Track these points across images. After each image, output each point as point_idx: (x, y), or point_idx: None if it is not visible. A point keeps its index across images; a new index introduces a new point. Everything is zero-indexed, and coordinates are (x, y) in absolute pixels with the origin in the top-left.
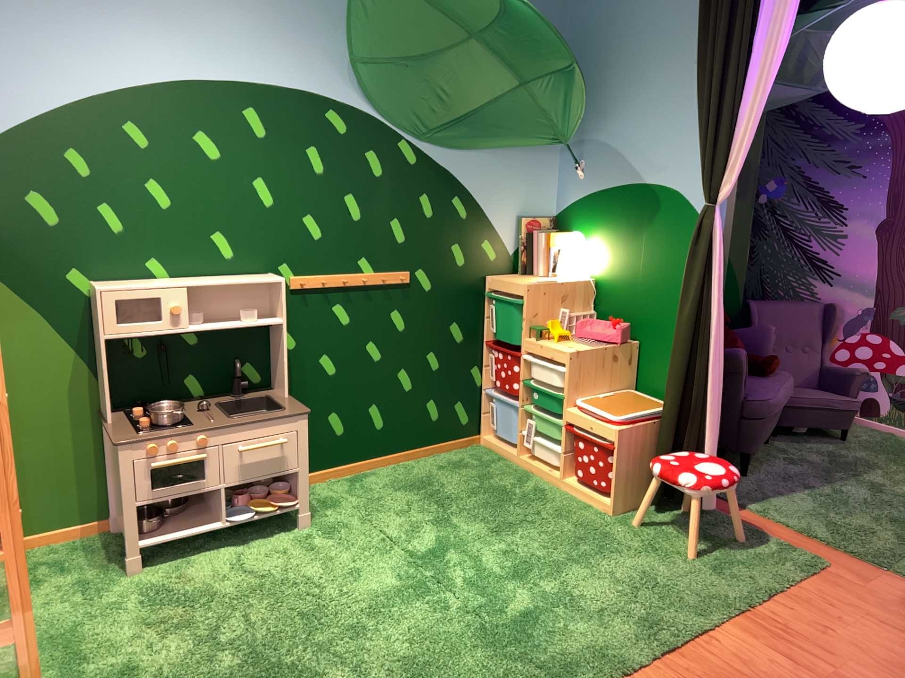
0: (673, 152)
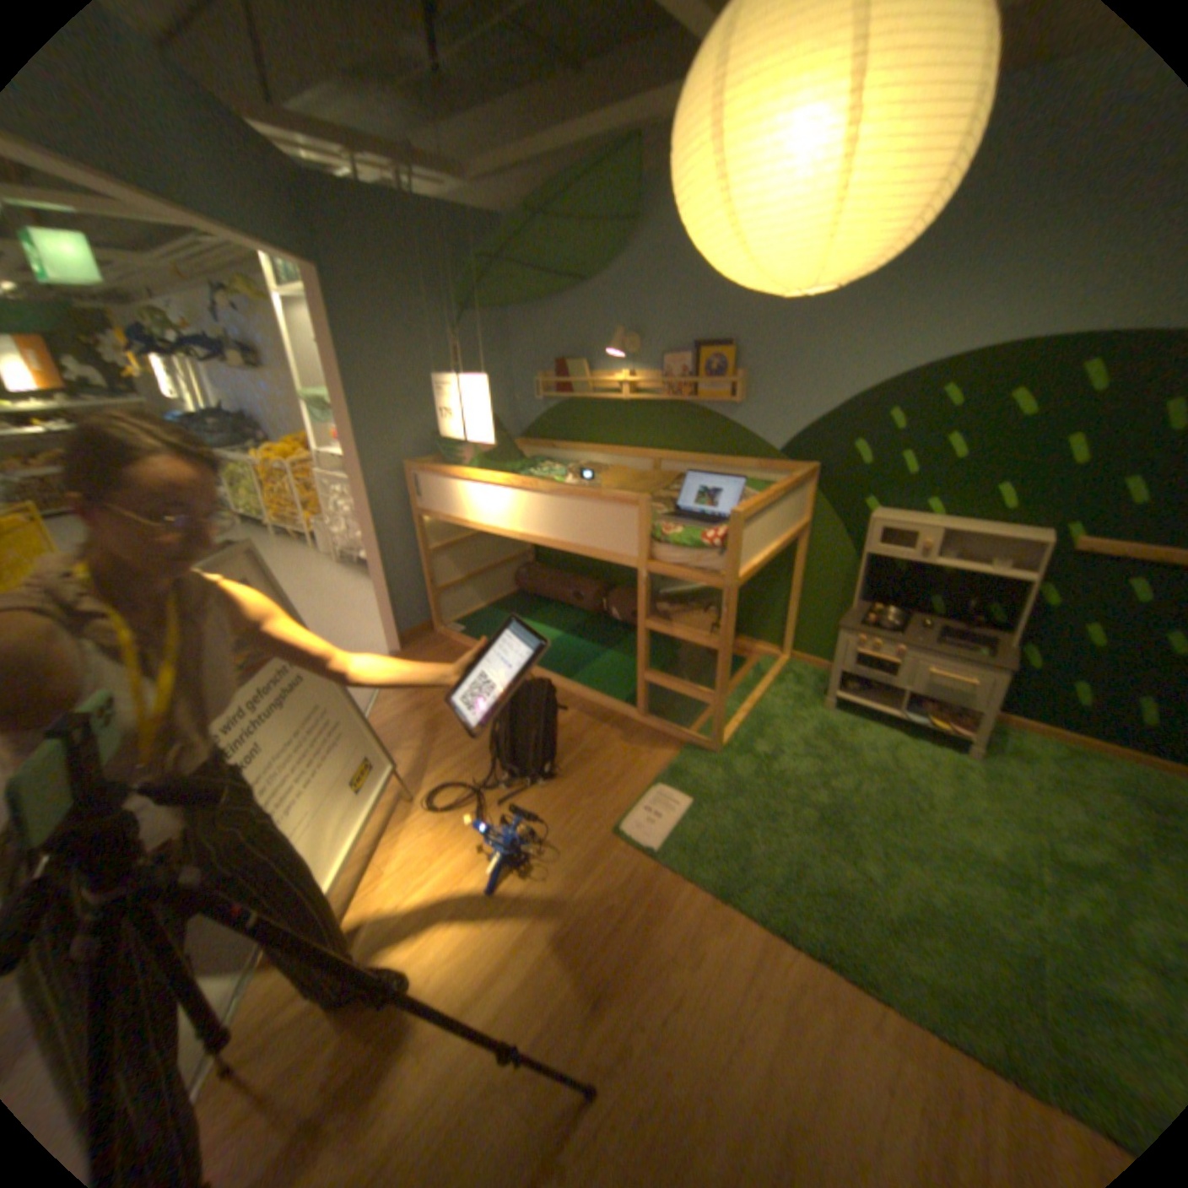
0: None
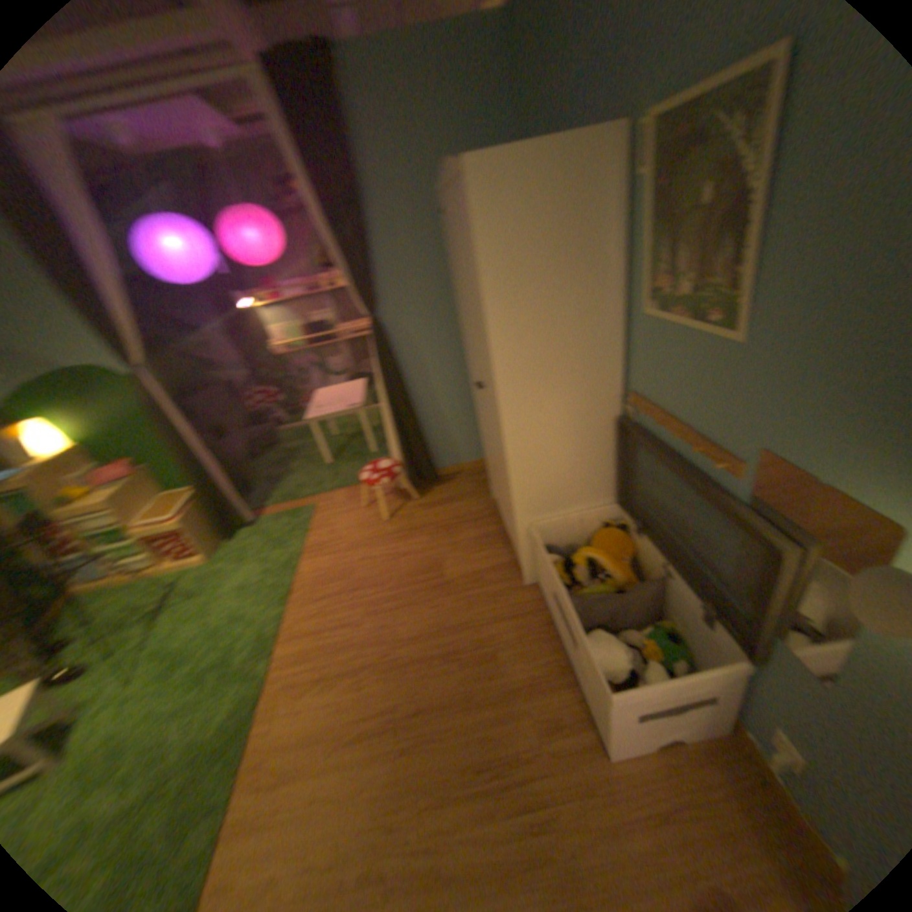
0: (81, 340)
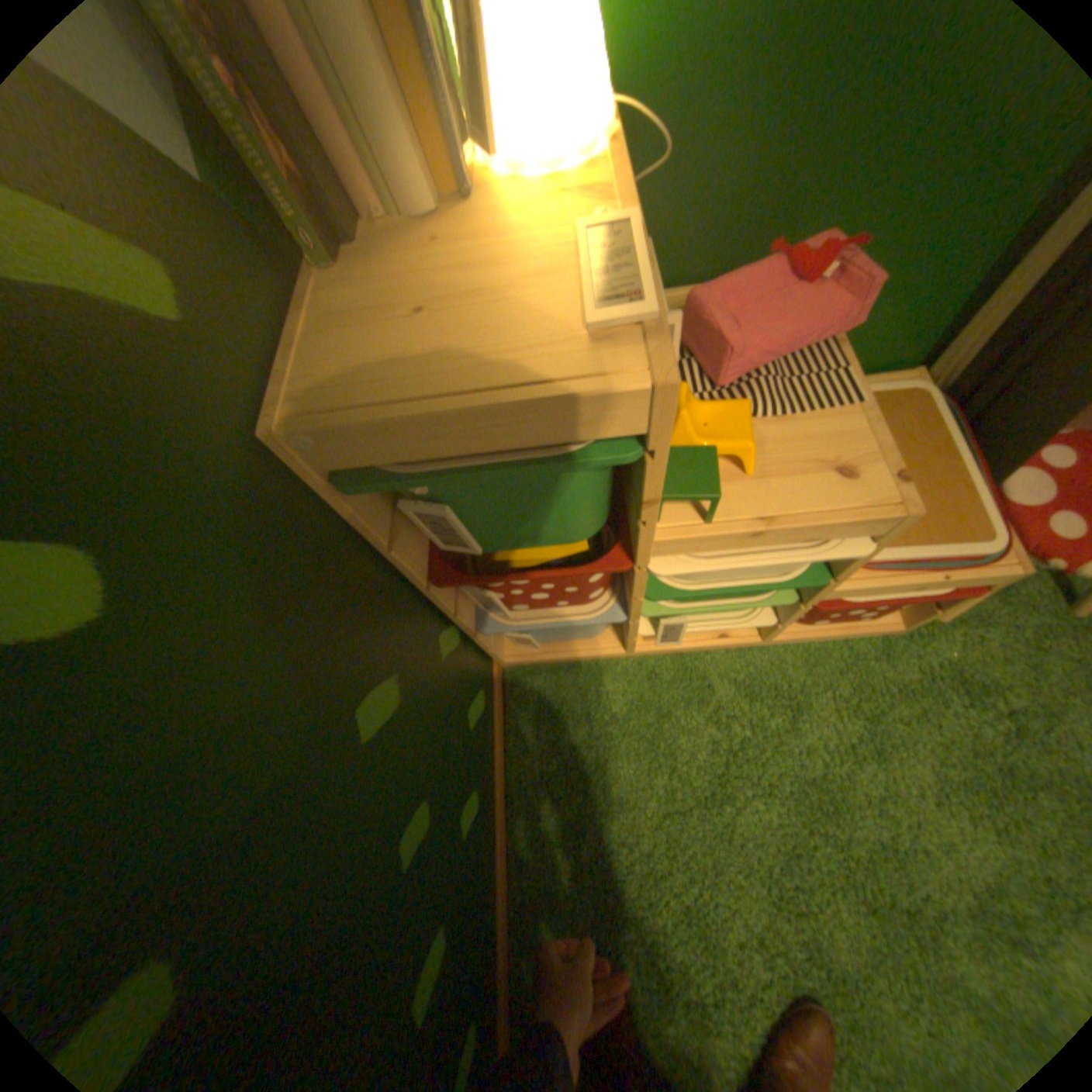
0: None
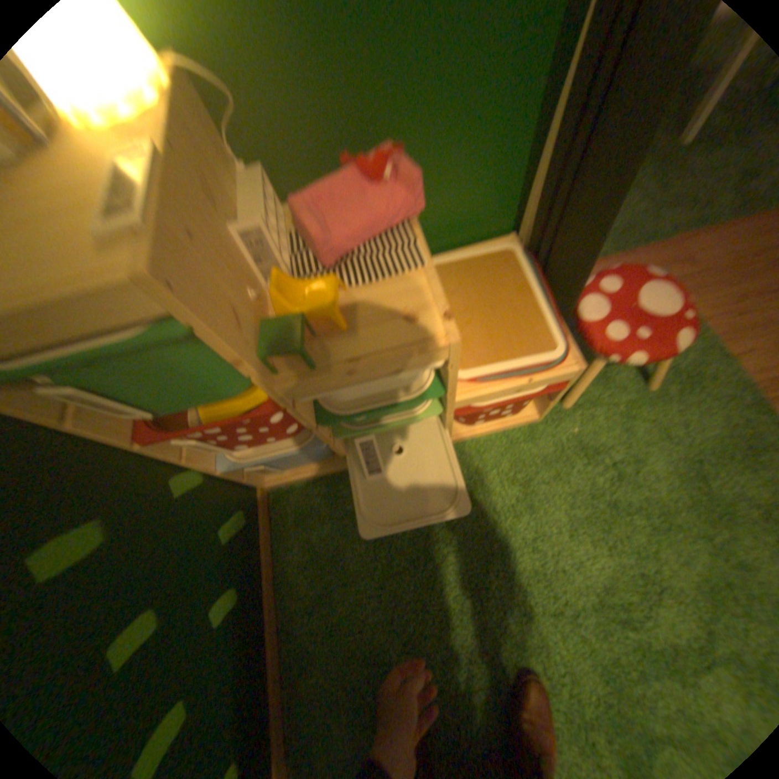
0: None
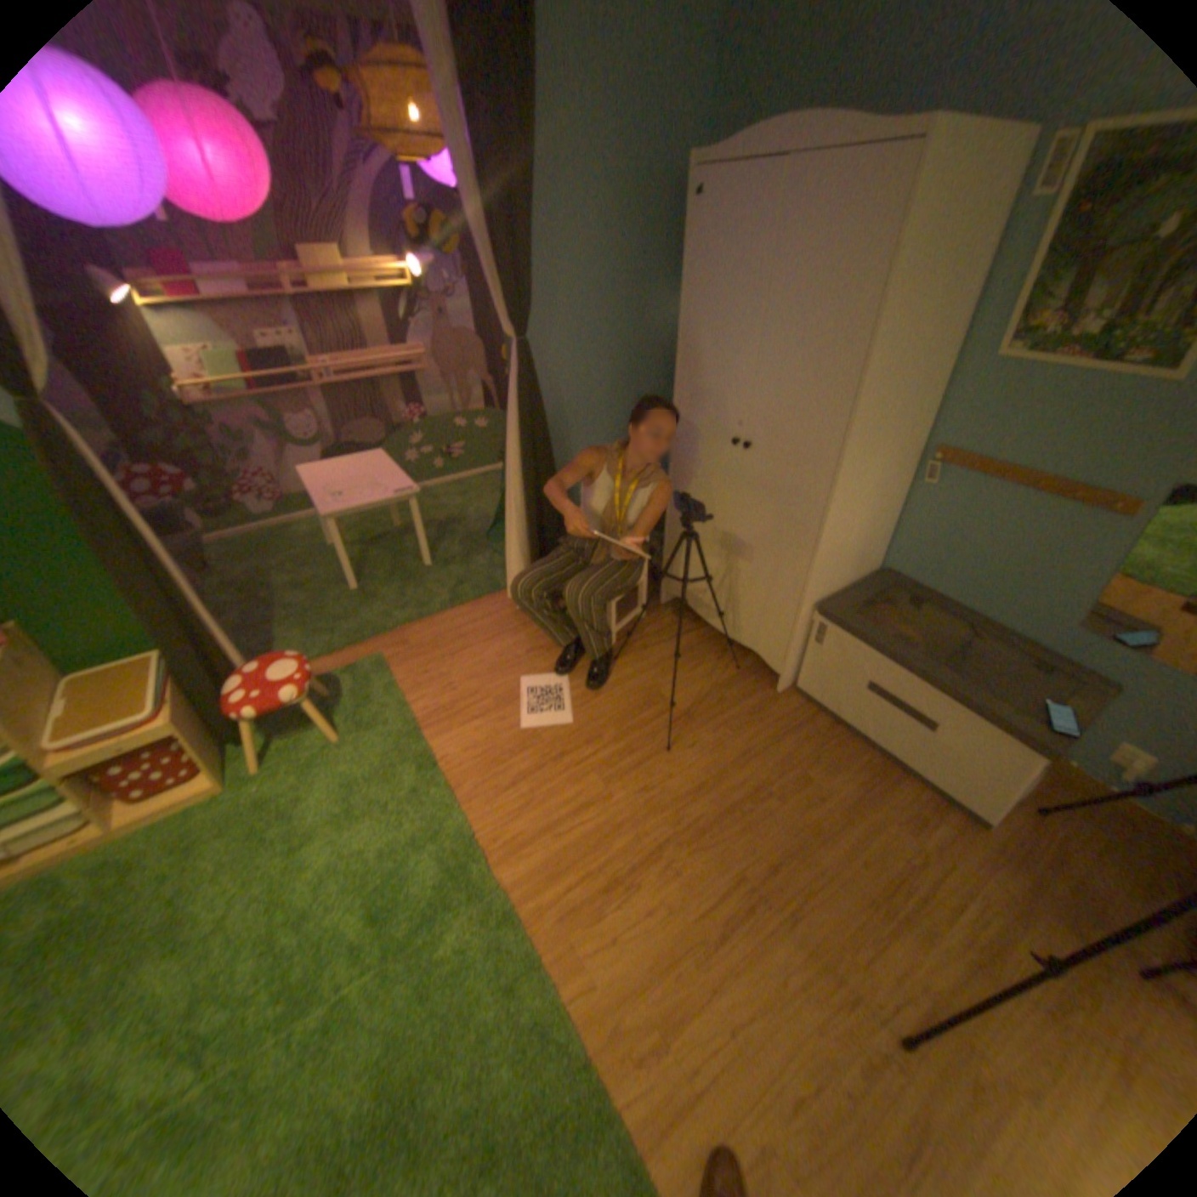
0: None
